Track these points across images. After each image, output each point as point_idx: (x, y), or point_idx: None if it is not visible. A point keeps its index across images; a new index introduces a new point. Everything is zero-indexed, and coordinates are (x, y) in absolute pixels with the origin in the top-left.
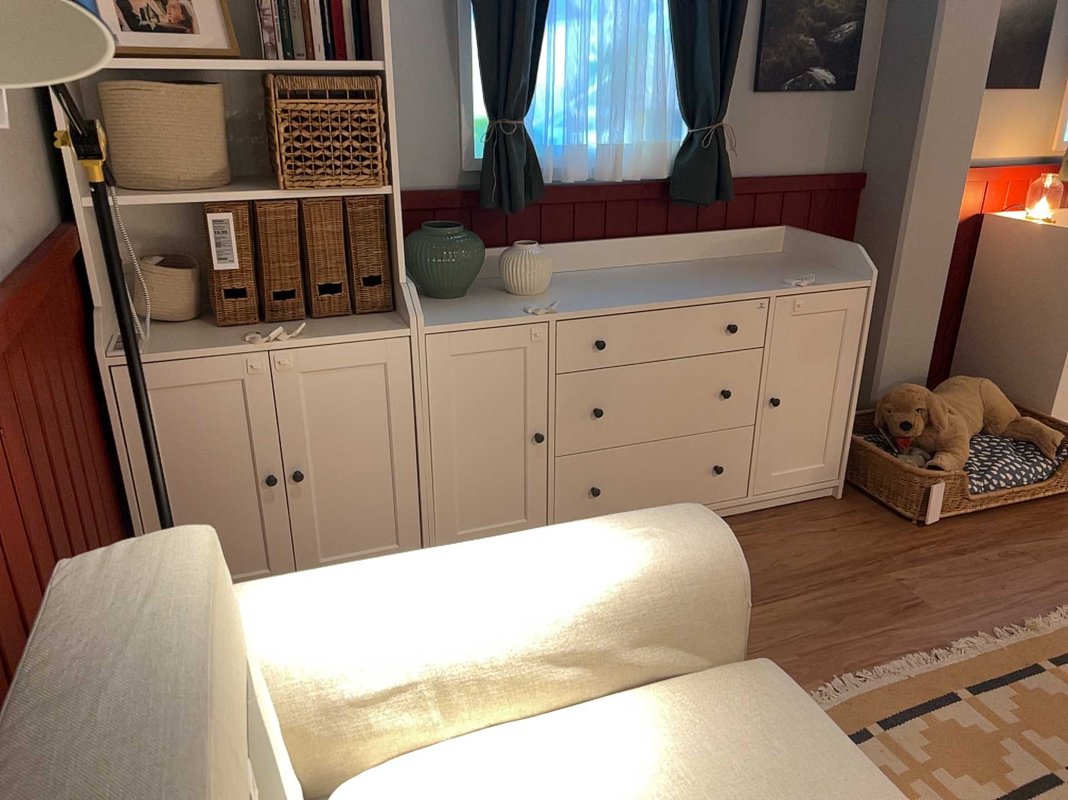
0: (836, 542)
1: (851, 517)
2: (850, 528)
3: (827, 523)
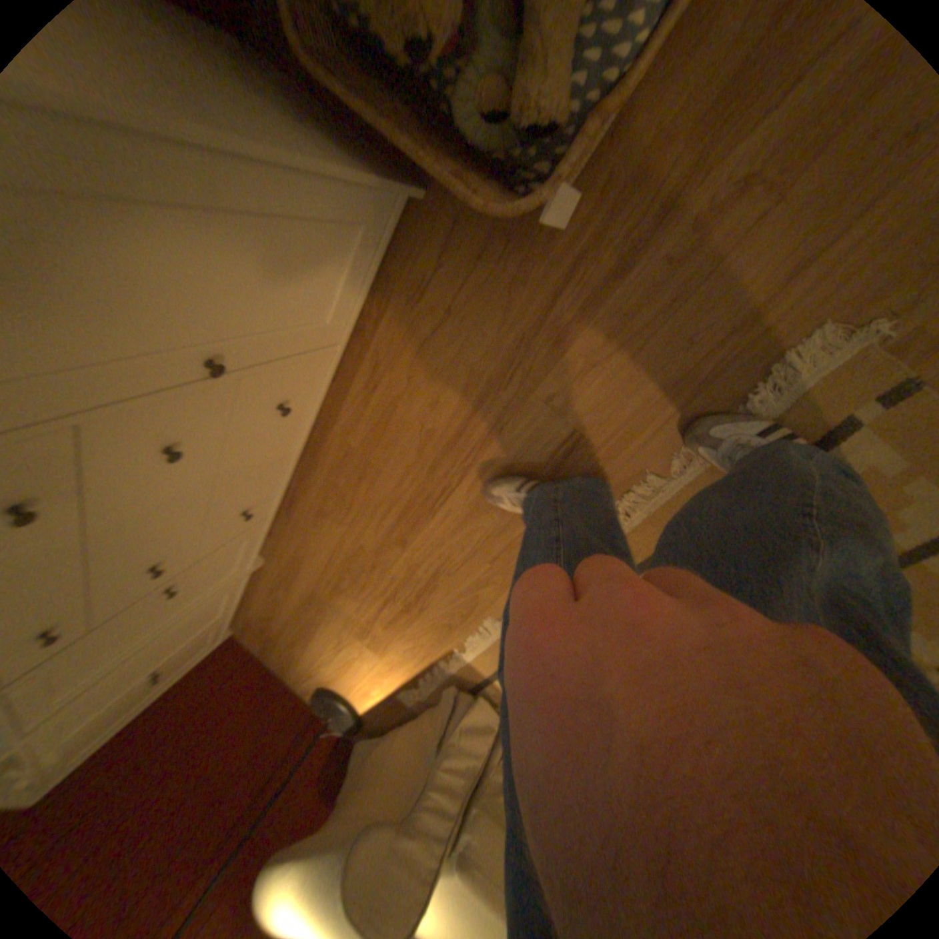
0: (457, 340)
1: (454, 245)
2: (461, 284)
3: (431, 291)
